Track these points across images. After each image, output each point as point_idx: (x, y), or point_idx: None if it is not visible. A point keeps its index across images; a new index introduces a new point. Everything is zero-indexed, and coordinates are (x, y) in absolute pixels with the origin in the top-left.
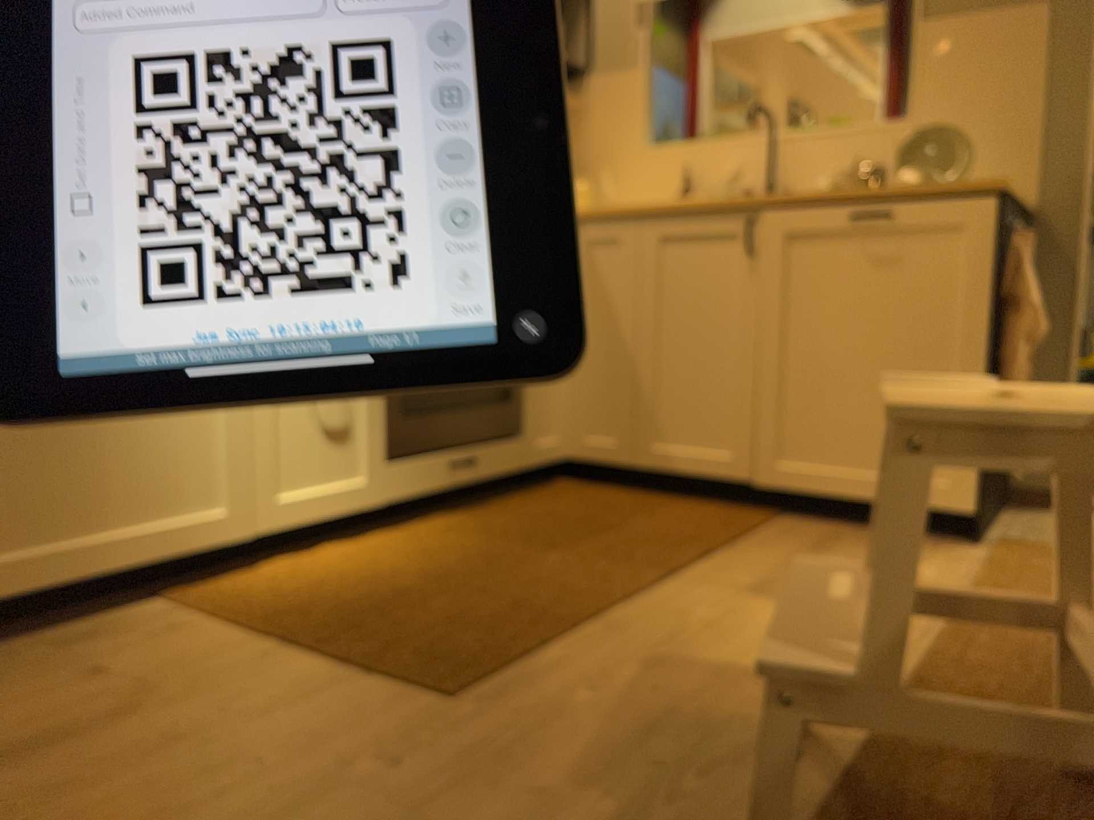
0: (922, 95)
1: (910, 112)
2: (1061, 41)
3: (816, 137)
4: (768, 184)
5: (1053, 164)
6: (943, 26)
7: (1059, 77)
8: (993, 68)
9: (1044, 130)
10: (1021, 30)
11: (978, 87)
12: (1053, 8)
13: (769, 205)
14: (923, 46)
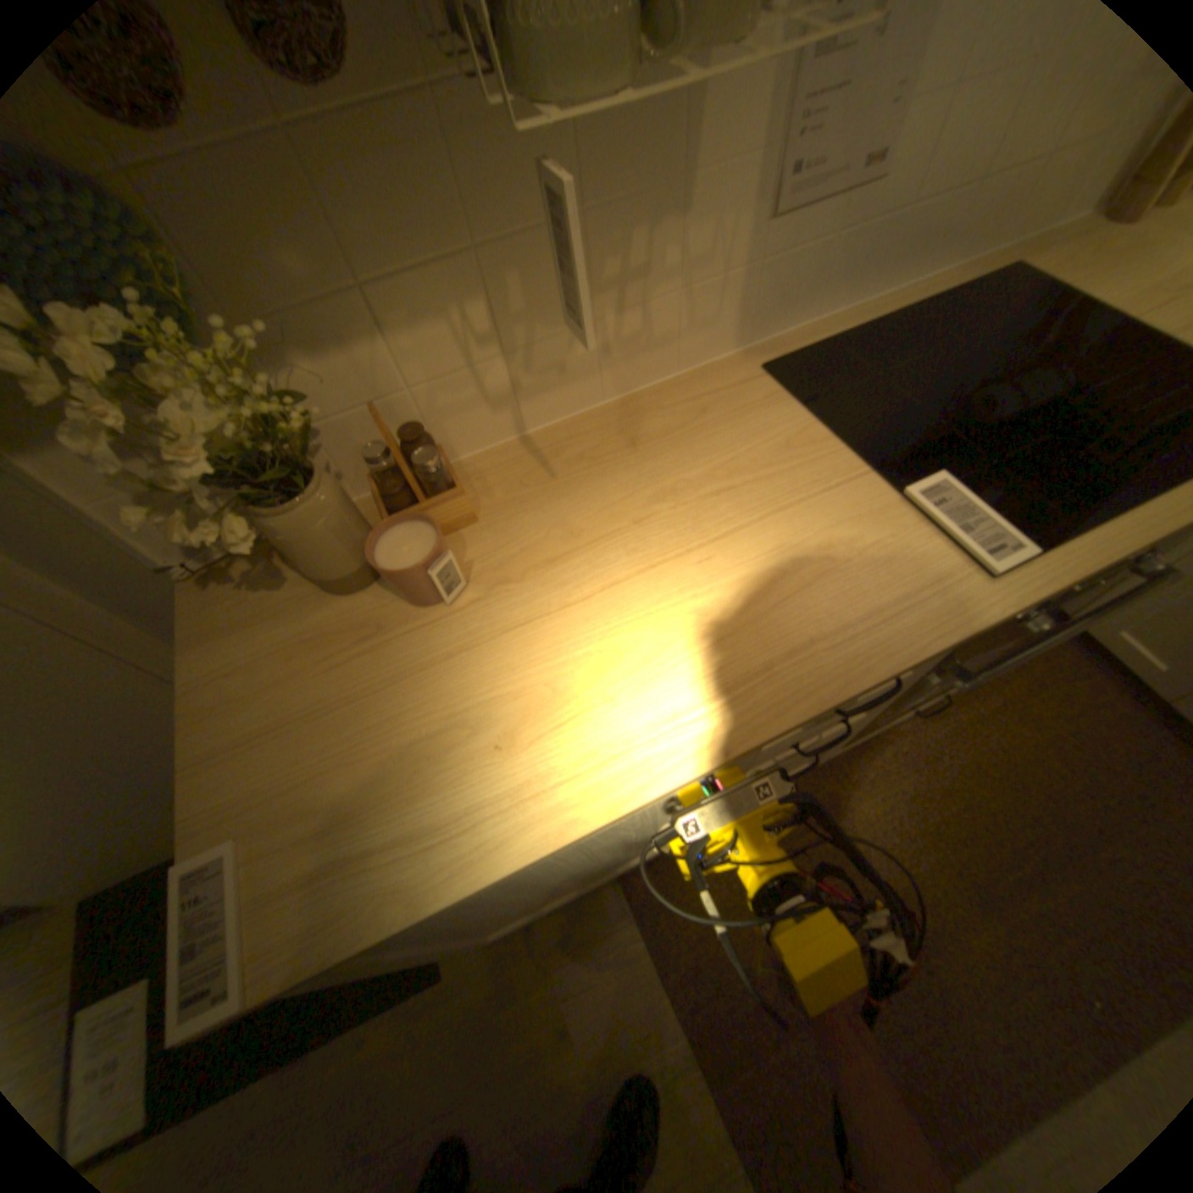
0: None
1: None
2: None
3: None
4: None
5: None
6: None
7: None
8: None
9: None
10: None
11: None
12: None
13: None
14: None
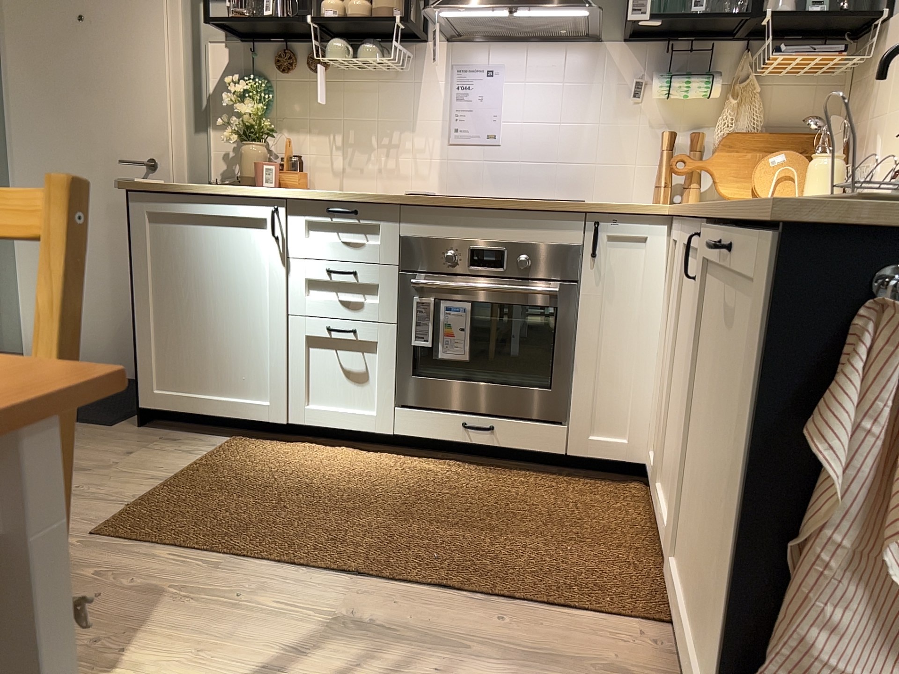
0: None
1: None
2: None
3: None
4: None
5: None
6: None
7: None
8: None
9: None
10: None
11: None
12: None
13: (708, 224)
14: None
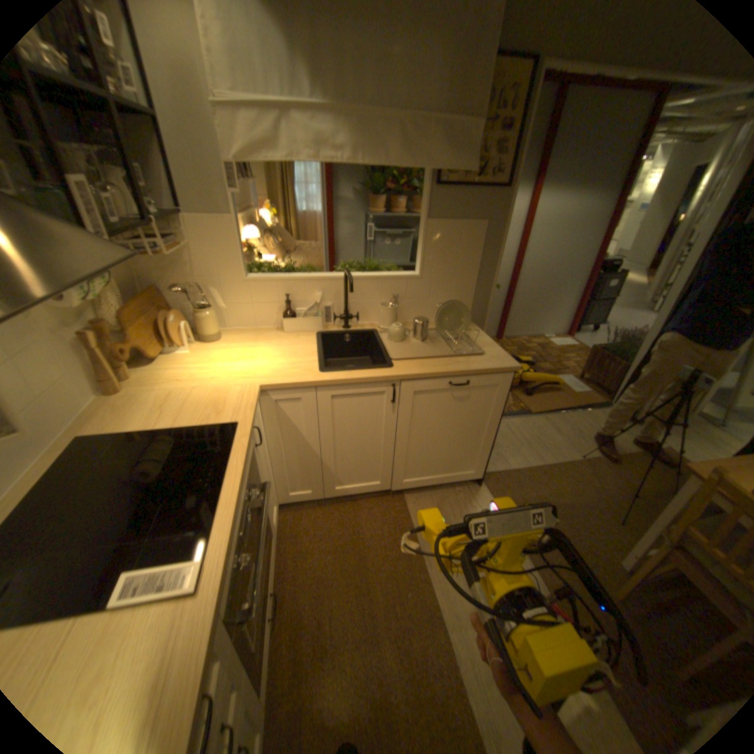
0: (423, 263)
1: (418, 272)
2: (486, 245)
3: (367, 281)
4: (345, 311)
5: (475, 302)
6: (437, 226)
7: (483, 262)
8: (457, 254)
9: (474, 287)
10: (471, 236)
11: (450, 263)
12: (485, 226)
13: (404, 380)
14: (426, 235)
